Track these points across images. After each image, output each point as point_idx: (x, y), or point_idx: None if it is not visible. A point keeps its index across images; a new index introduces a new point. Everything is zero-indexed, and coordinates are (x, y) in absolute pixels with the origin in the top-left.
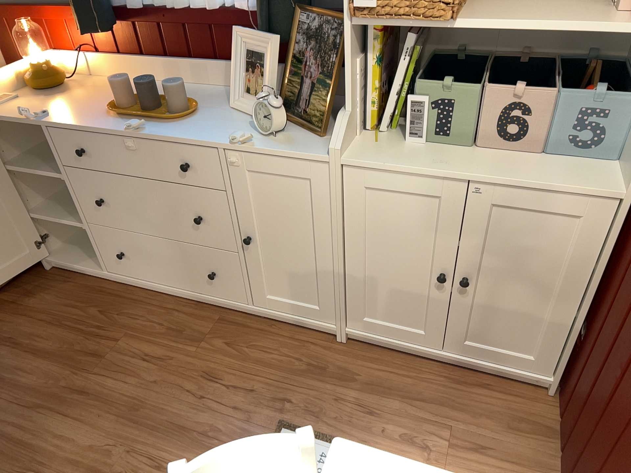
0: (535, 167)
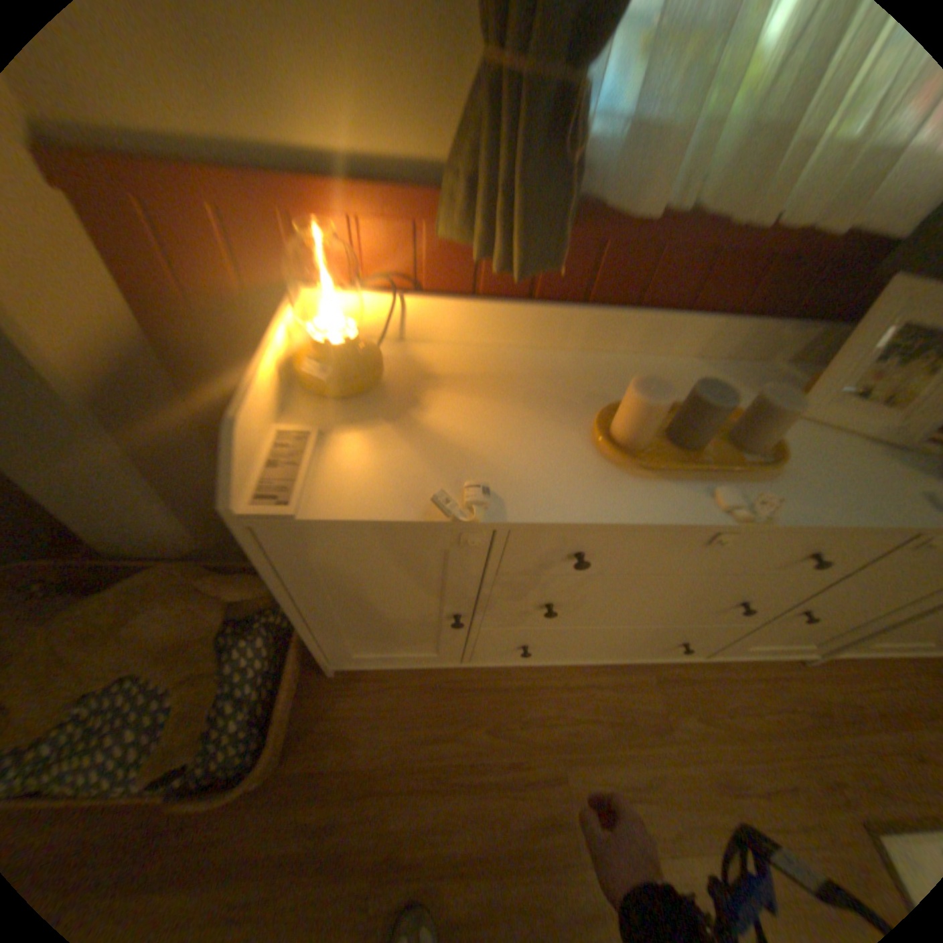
0: None
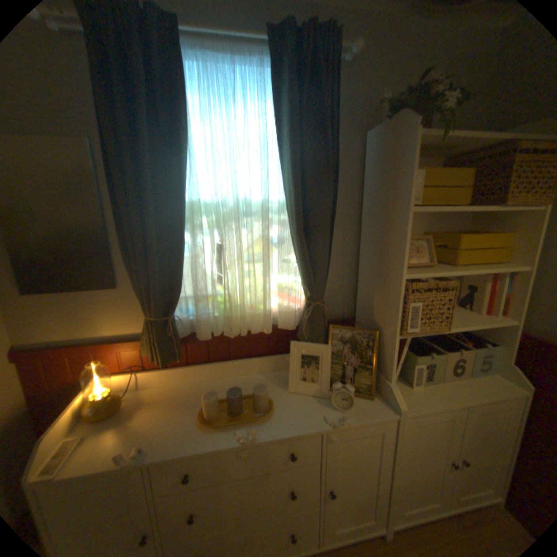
0: (482, 387)
